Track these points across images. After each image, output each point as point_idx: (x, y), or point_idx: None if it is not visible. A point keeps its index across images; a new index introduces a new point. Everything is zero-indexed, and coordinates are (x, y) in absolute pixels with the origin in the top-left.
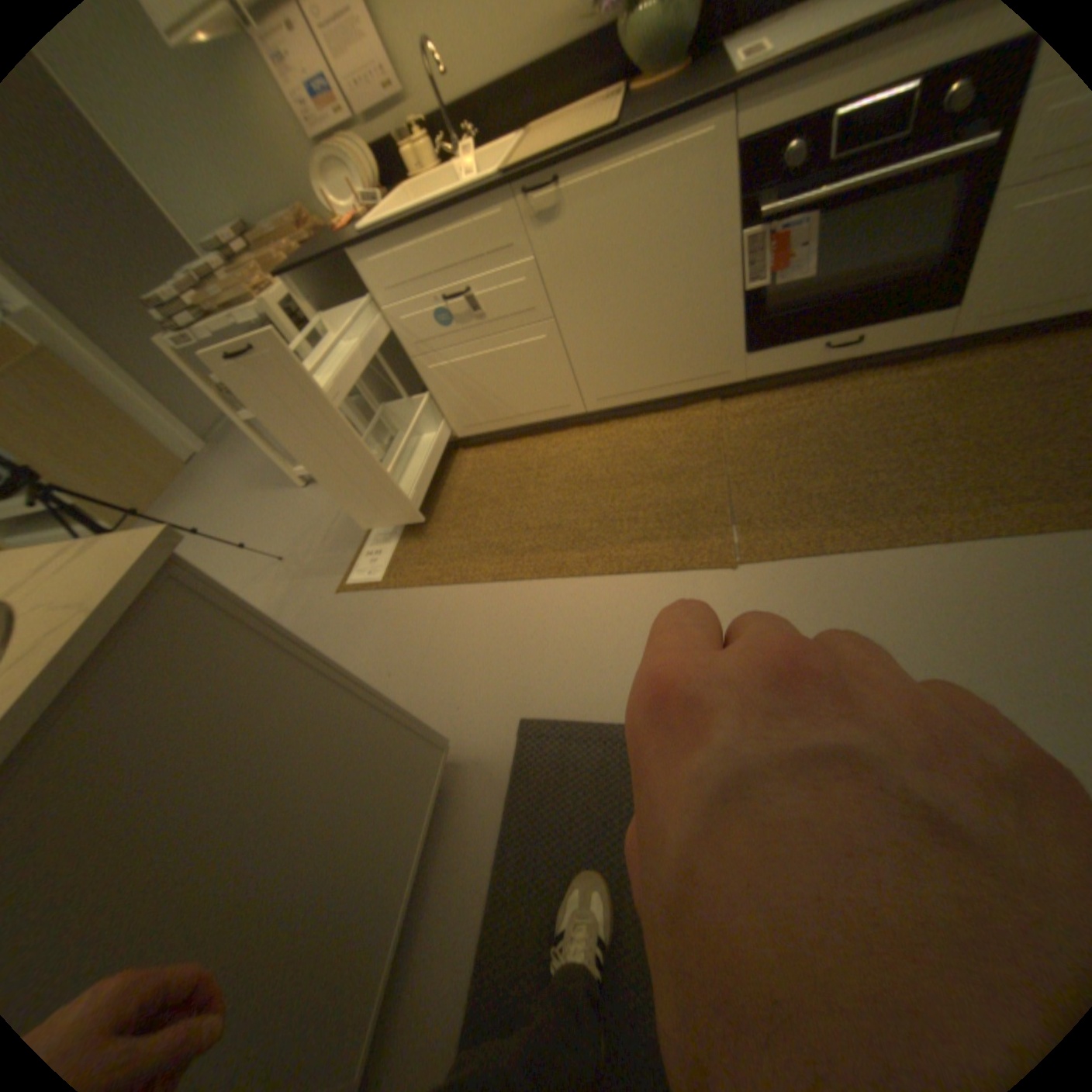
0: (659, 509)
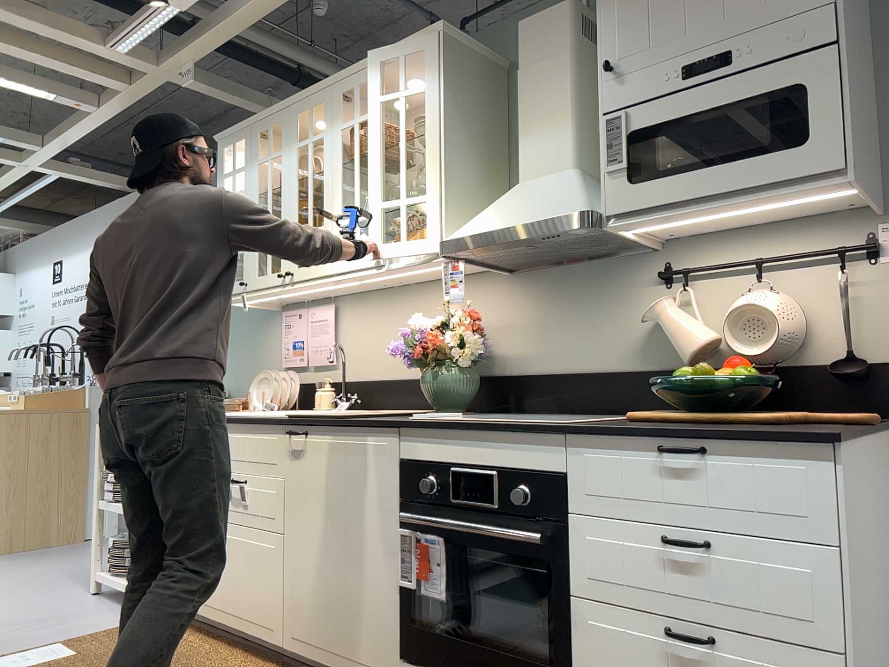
0: None
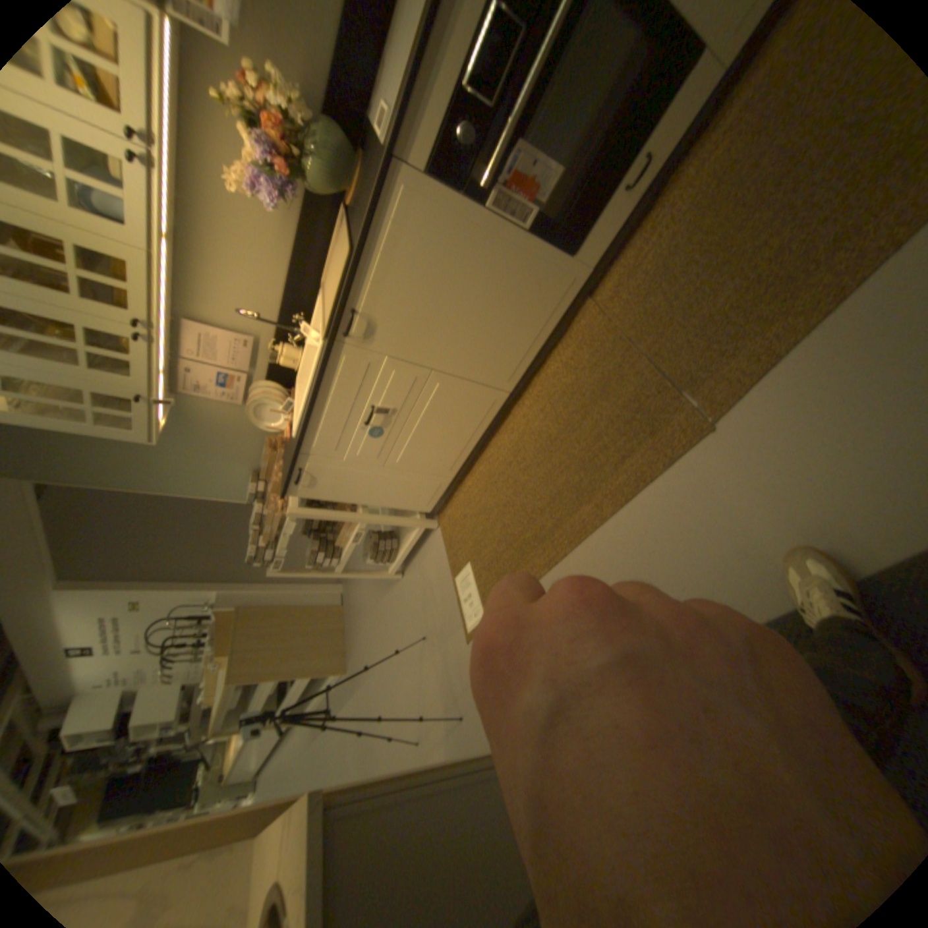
0: (618, 423)
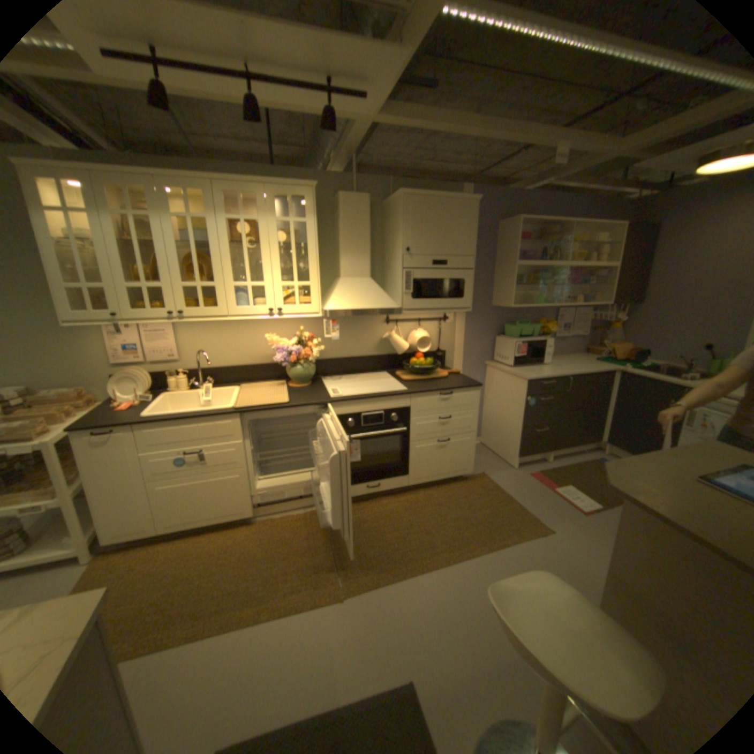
0: (299, 574)
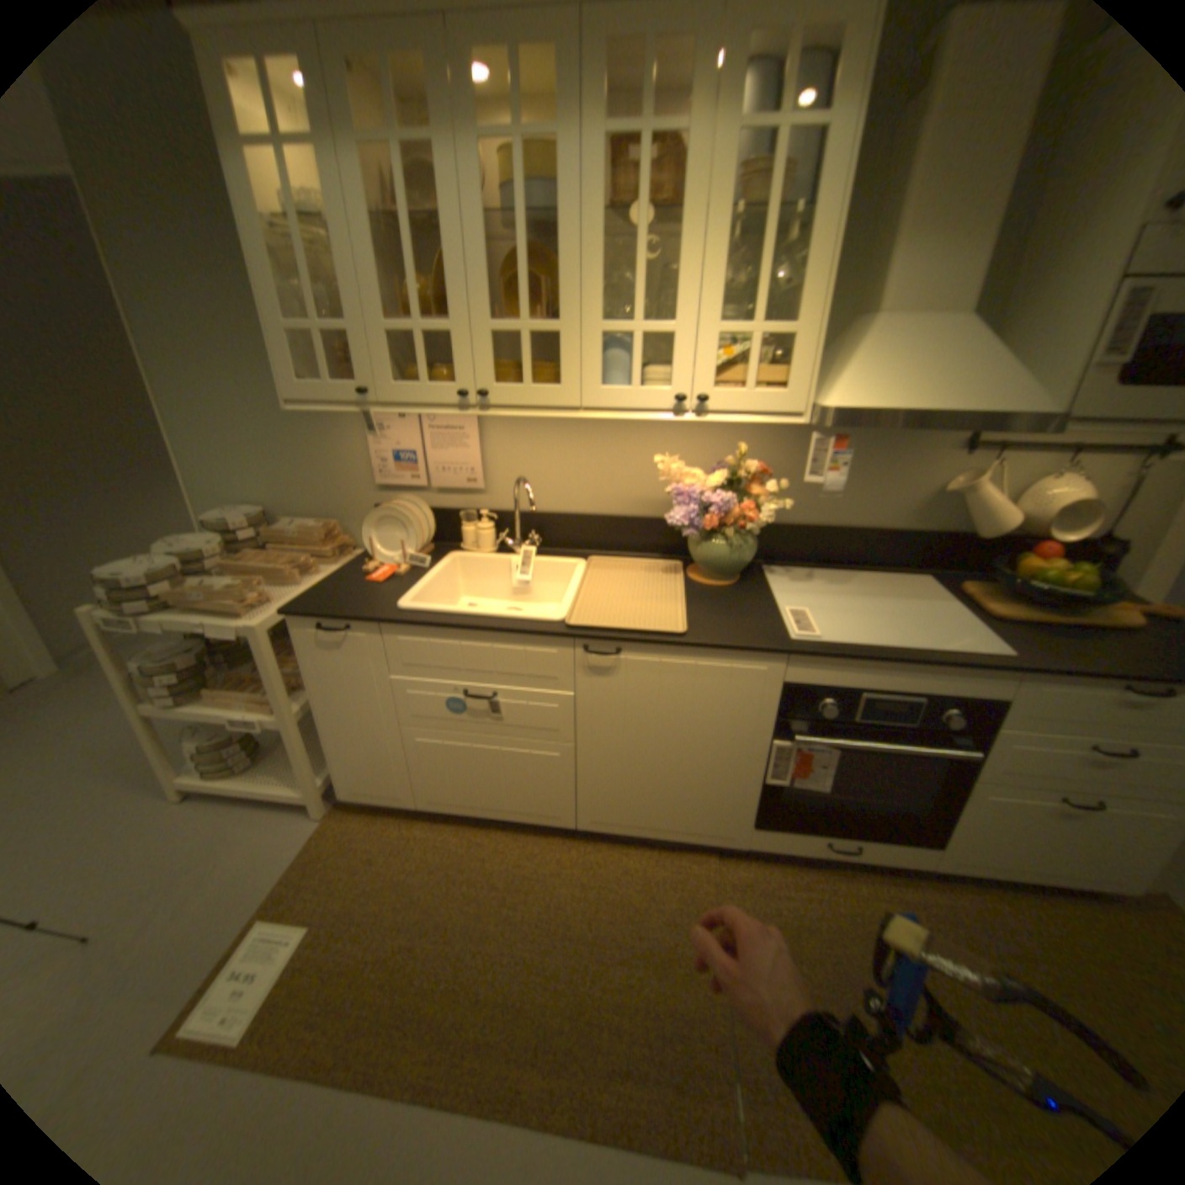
0: (650, 1024)
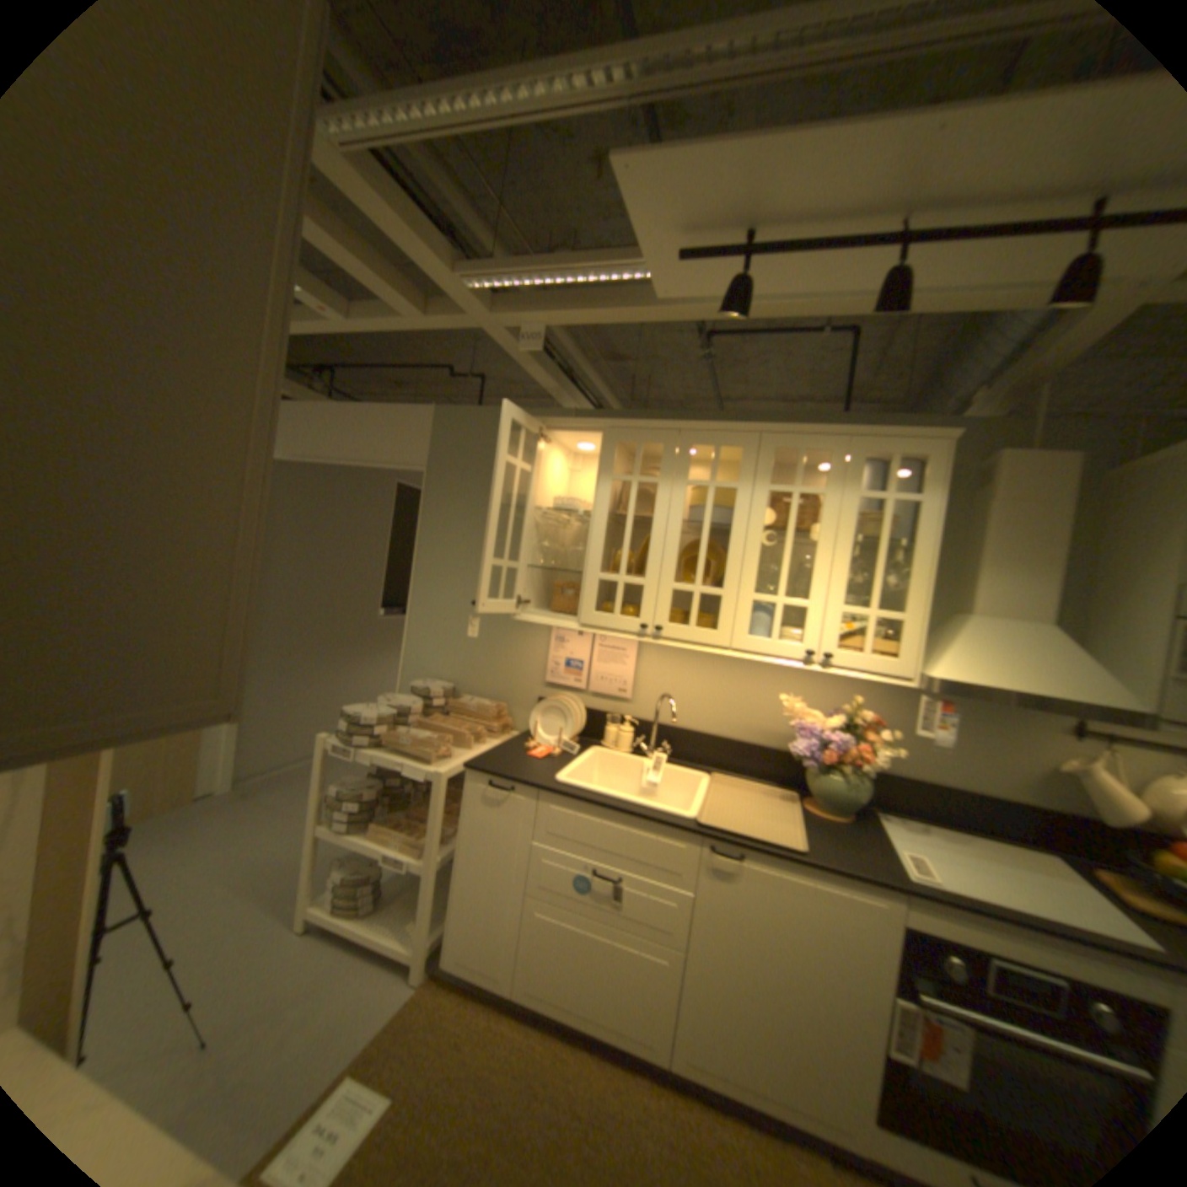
0: None
